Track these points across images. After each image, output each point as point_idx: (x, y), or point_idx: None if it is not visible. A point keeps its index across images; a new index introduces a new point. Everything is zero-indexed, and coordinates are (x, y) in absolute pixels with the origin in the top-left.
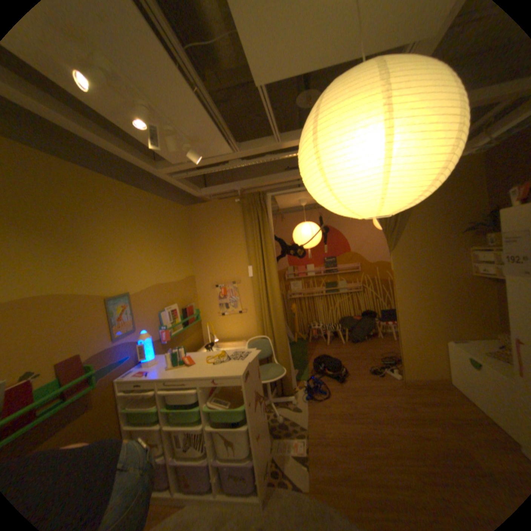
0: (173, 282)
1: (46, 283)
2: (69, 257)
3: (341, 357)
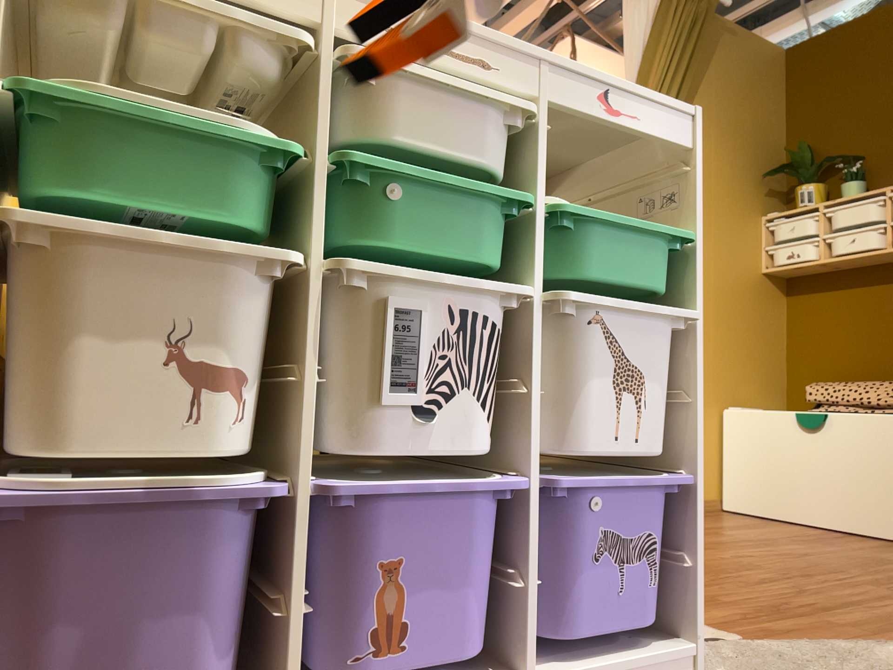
0: None
1: None
2: None
3: None
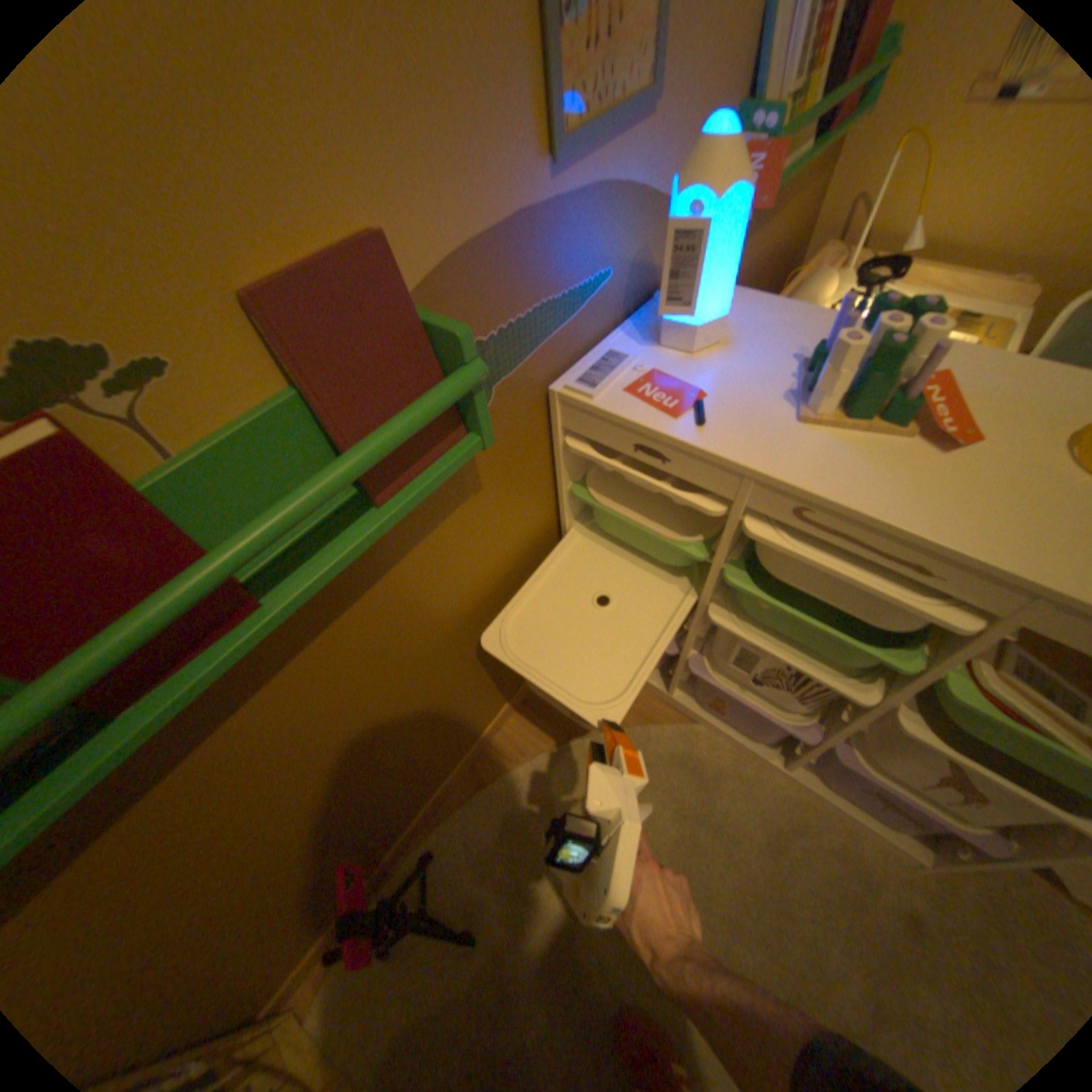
0: None
1: None
2: None
3: None
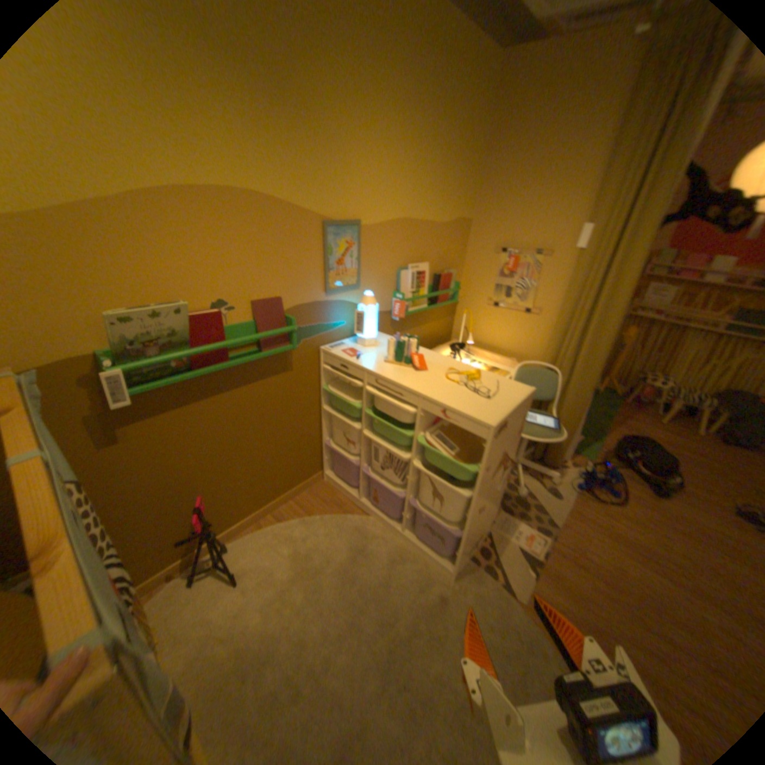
0: (432, 221)
1: (241, 166)
2: (275, 123)
3: (681, 454)
